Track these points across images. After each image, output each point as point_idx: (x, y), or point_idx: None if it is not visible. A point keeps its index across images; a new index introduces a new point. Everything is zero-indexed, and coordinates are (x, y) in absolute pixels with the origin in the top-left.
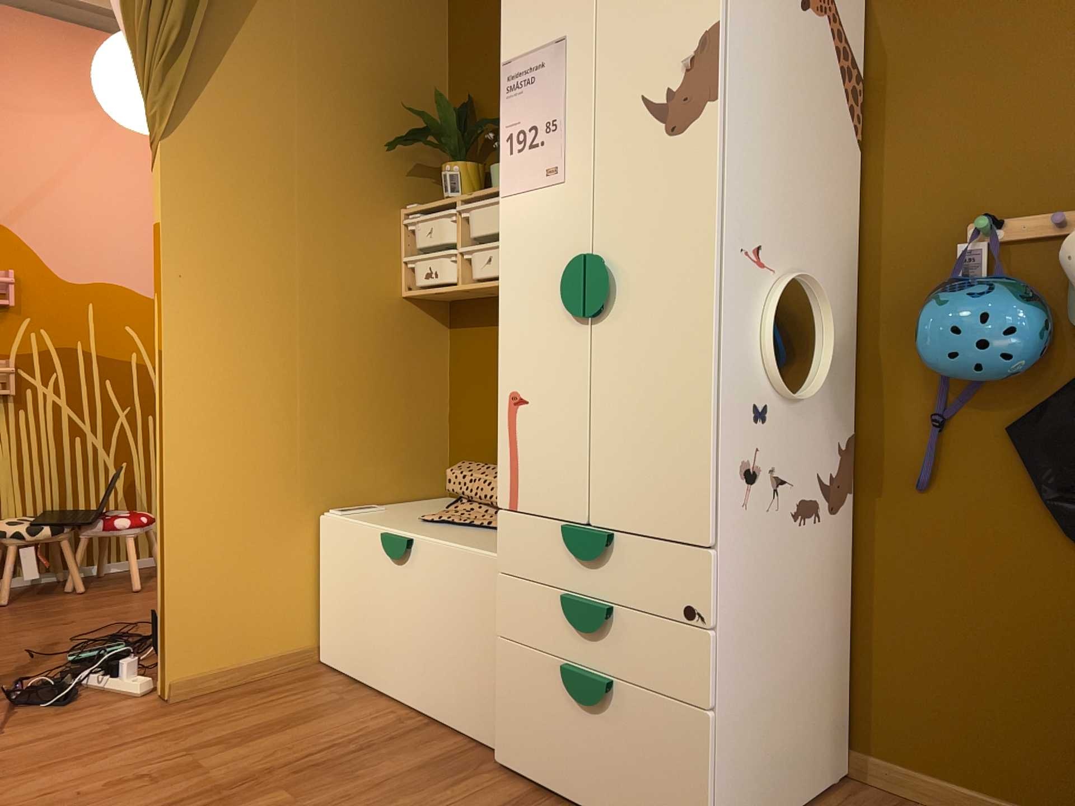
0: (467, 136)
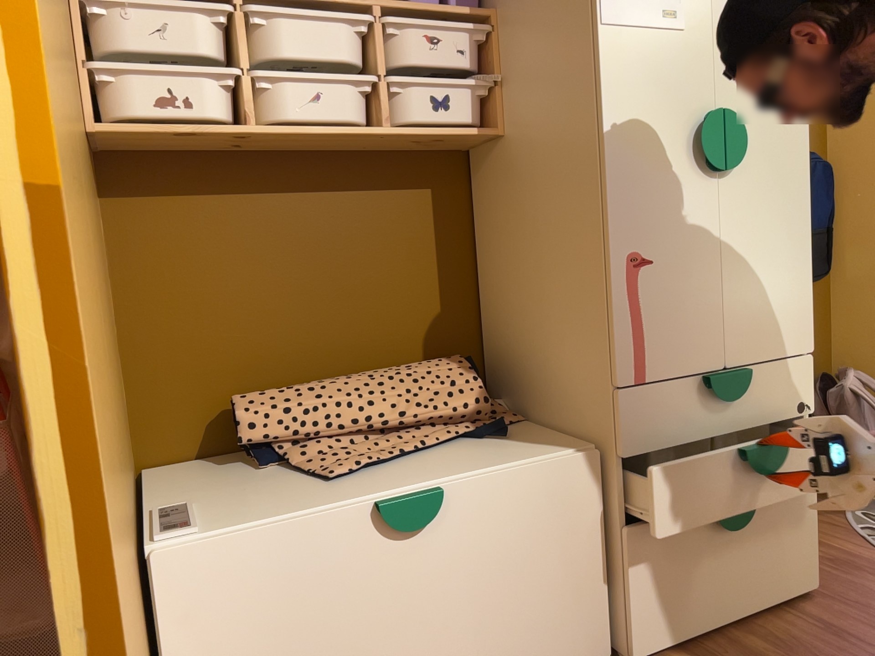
0: None
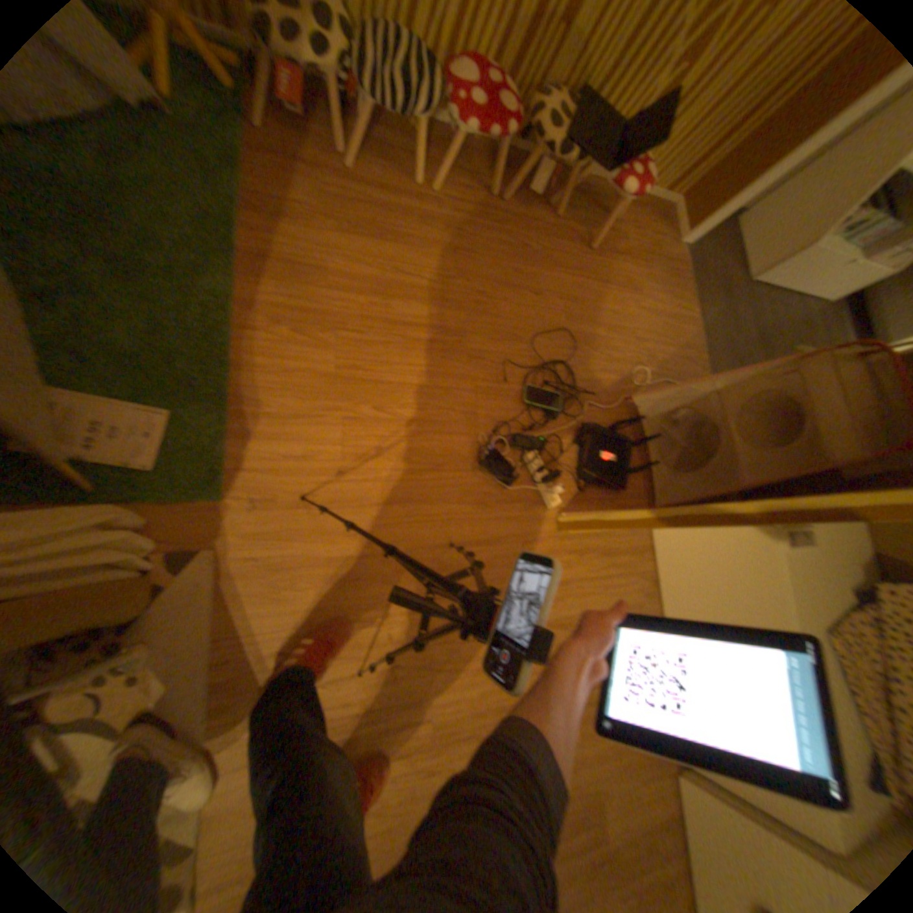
0: None
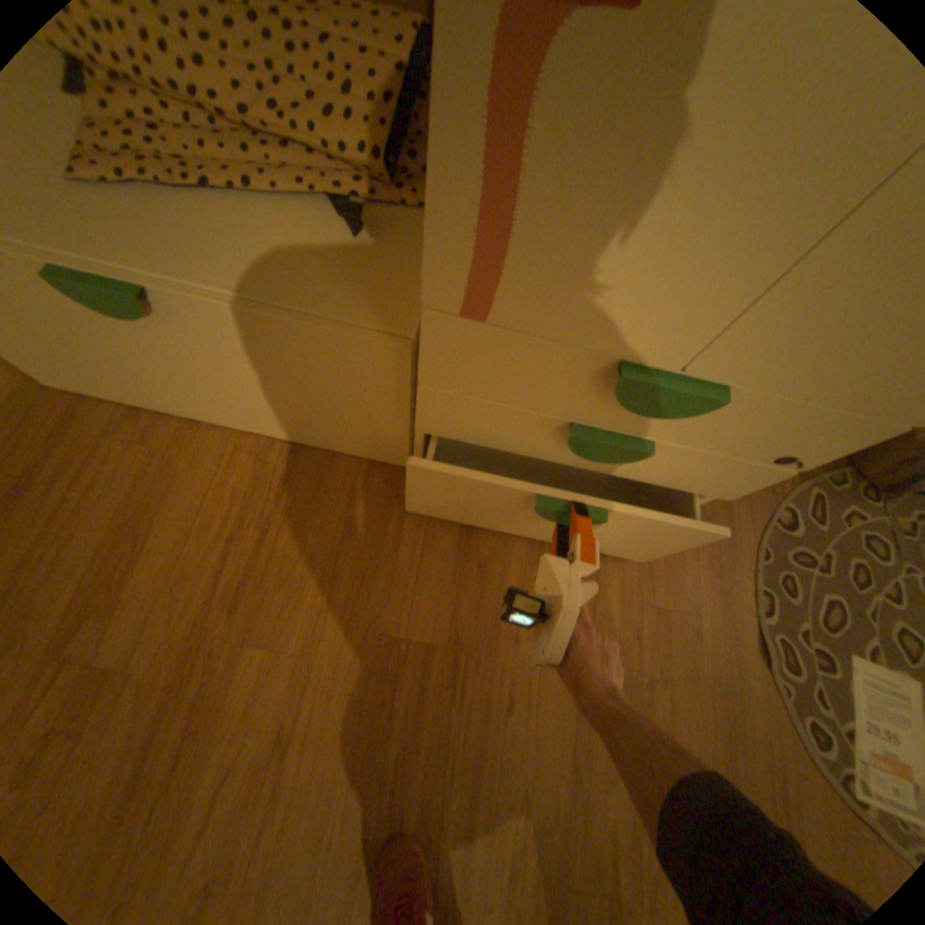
0: None
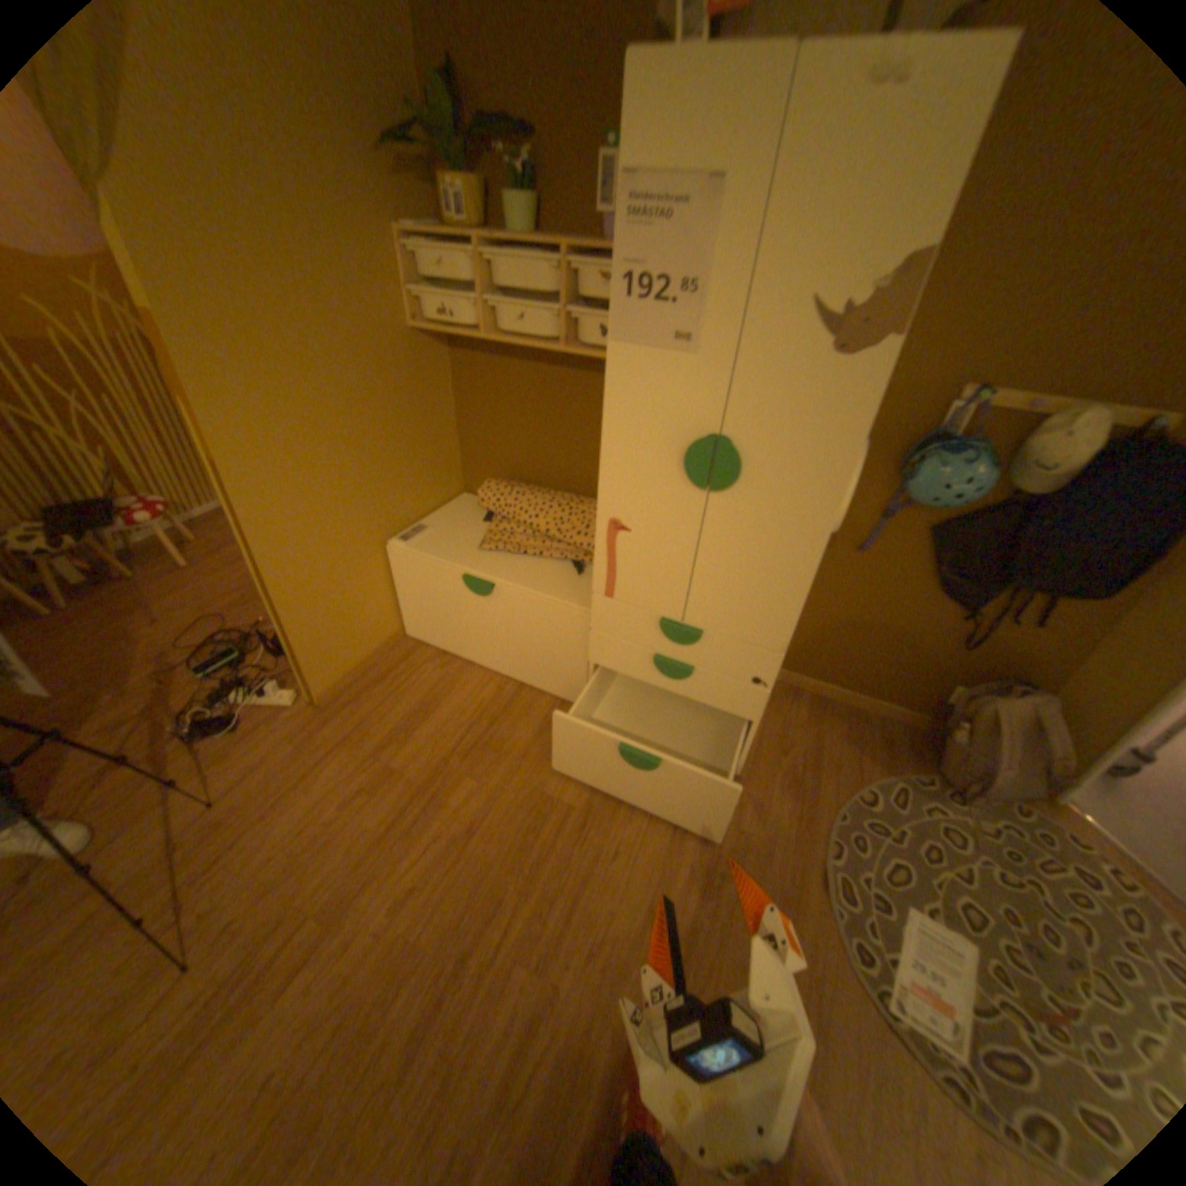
0: (458, 131)
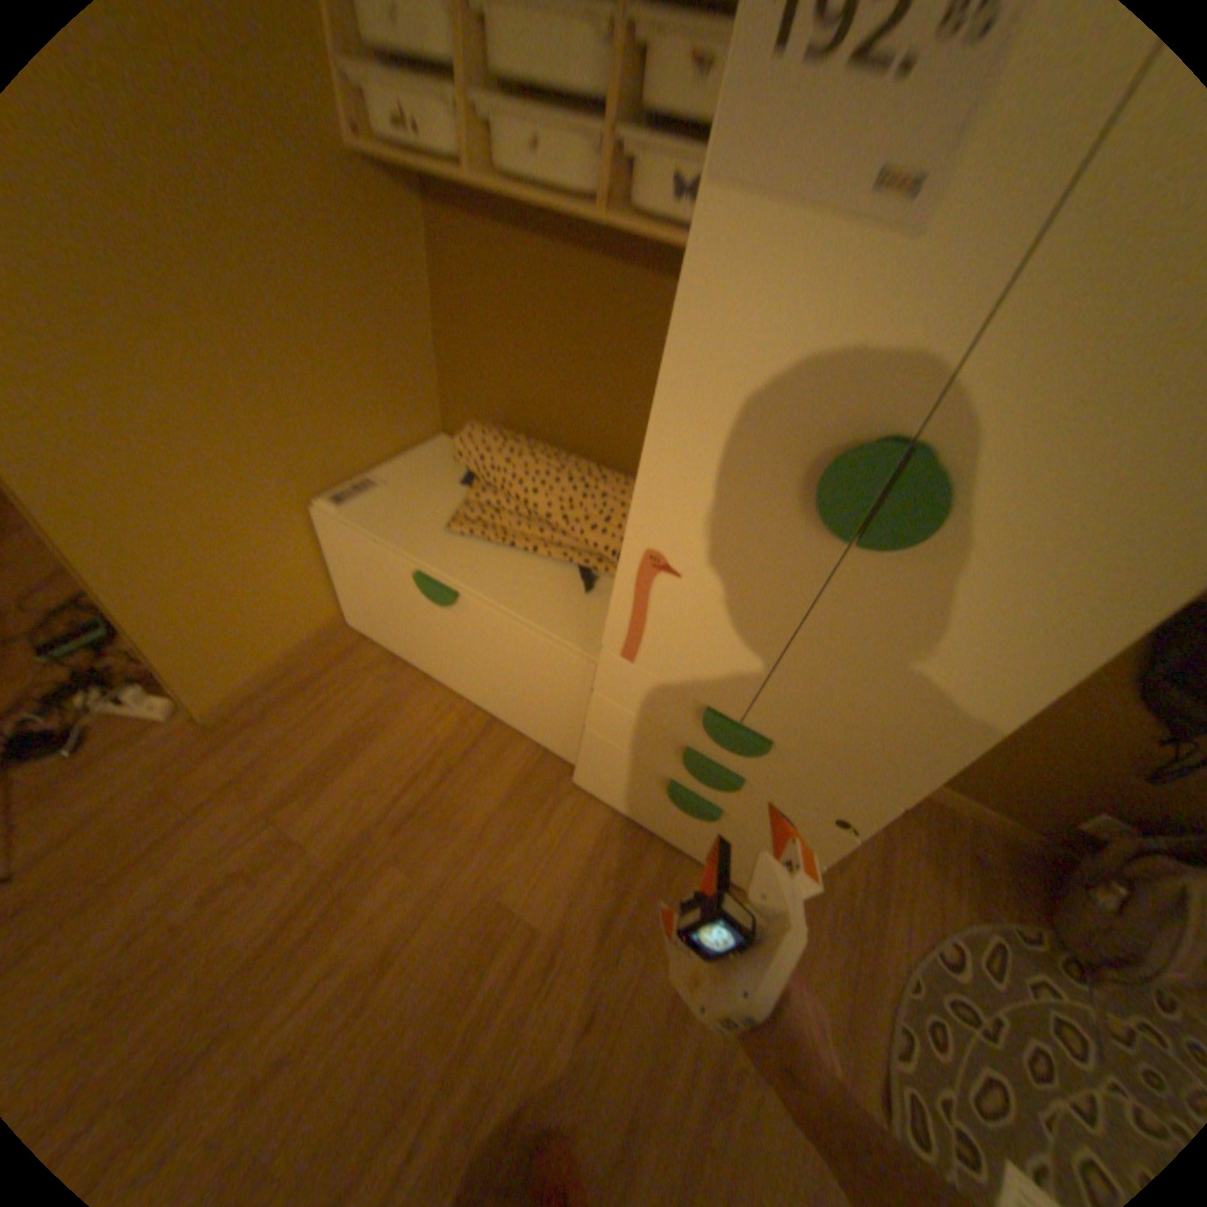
0: None
